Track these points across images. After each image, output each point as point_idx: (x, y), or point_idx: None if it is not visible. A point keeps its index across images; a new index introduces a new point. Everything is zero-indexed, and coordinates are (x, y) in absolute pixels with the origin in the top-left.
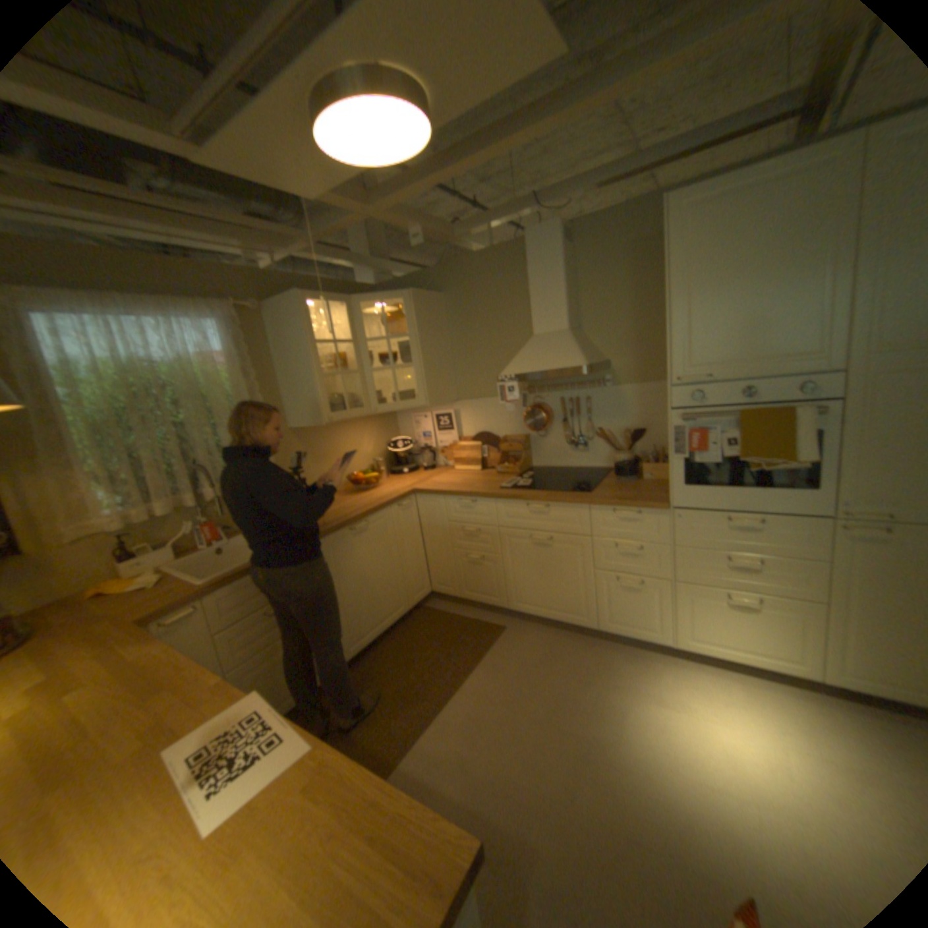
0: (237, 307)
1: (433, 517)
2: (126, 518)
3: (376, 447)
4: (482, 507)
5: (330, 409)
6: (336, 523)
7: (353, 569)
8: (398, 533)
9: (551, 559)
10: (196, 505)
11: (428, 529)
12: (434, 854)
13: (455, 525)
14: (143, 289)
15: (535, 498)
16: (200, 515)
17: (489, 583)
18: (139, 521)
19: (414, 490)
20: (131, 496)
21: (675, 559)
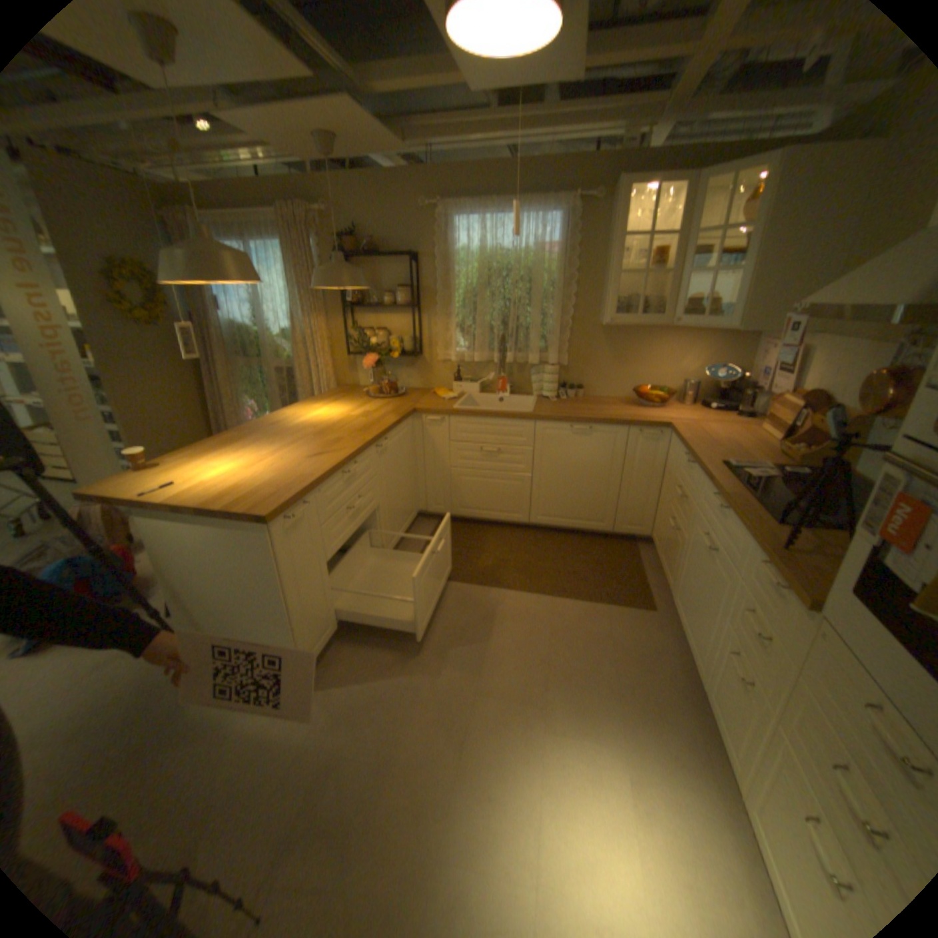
0: (592, 196)
1: (672, 461)
2: (465, 356)
3: (706, 368)
4: (696, 474)
5: (628, 309)
6: (562, 415)
7: (563, 460)
8: (629, 458)
9: (709, 577)
10: (508, 363)
11: (667, 472)
12: (265, 507)
13: (678, 481)
14: (521, 188)
15: (721, 490)
16: (502, 371)
17: (673, 561)
18: (470, 360)
19: (672, 425)
20: (470, 343)
21: (792, 694)
